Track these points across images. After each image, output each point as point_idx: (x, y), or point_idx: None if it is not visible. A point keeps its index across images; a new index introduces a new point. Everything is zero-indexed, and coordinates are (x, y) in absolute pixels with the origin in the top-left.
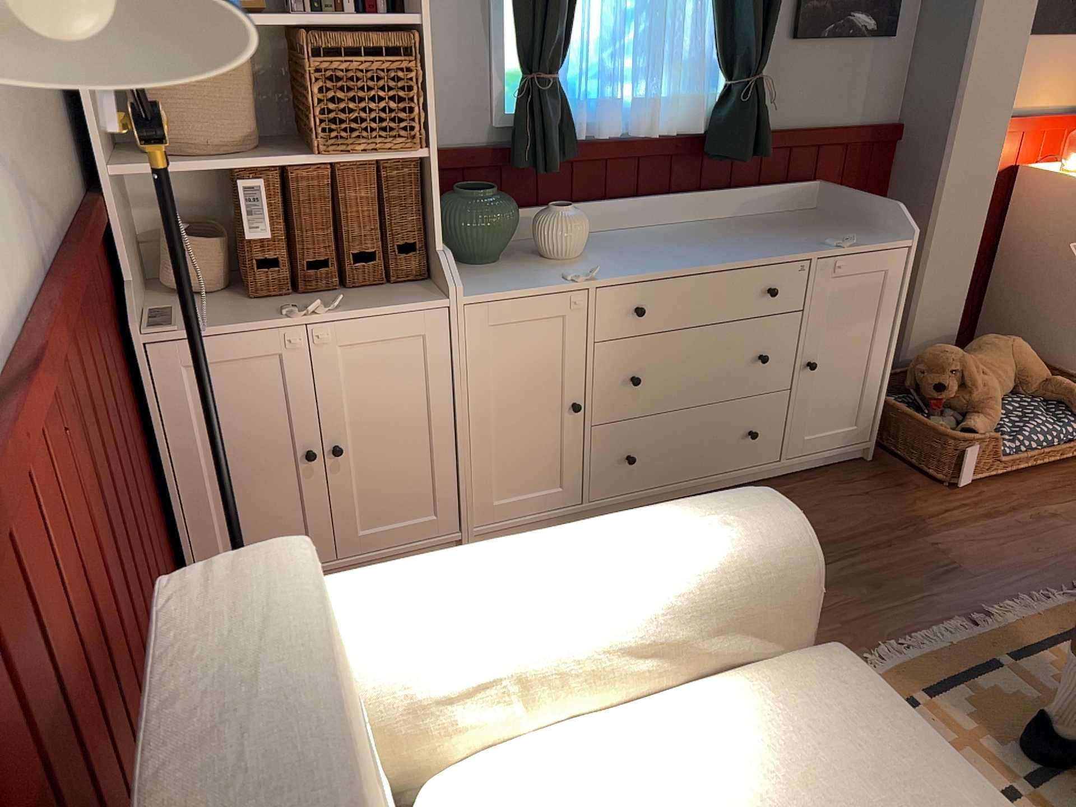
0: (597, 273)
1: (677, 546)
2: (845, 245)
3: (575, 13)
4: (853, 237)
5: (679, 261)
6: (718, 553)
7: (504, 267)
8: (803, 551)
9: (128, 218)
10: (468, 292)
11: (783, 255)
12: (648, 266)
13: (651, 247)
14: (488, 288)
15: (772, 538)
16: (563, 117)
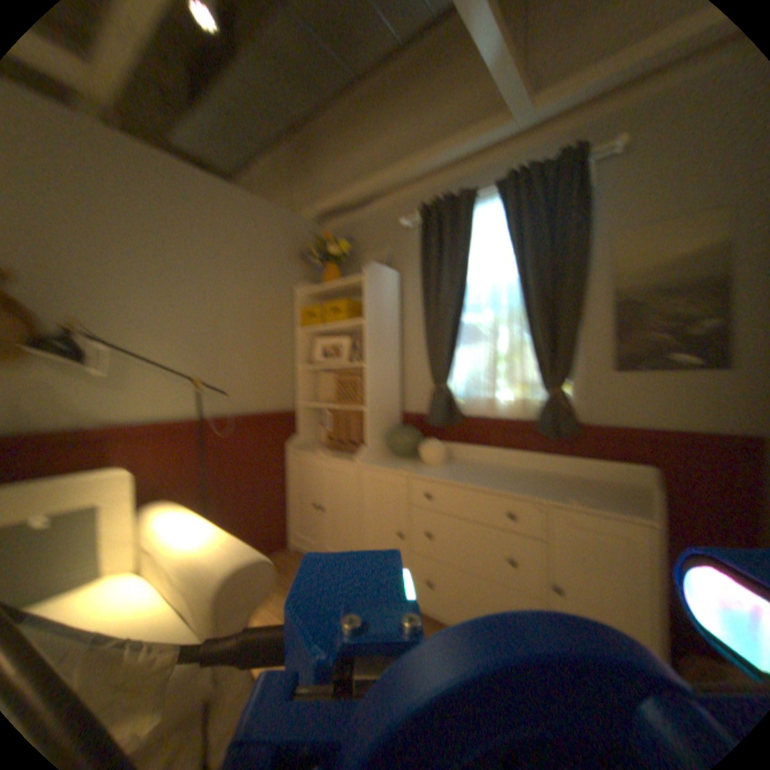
0: (421, 472)
1: (208, 550)
2: (583, 504)
3: (458, 361)
4: (613, 505)
5: (465, 480)
6: (207, 561)
7: (404, 462)
8: (224, 587)
9: (317, 420)
10: (369, 464)
11: (527, 495)
12: (446, 477)
13: (476, 473)
14: (376, 465)
15: (220, 570)
16: (447, 403)
